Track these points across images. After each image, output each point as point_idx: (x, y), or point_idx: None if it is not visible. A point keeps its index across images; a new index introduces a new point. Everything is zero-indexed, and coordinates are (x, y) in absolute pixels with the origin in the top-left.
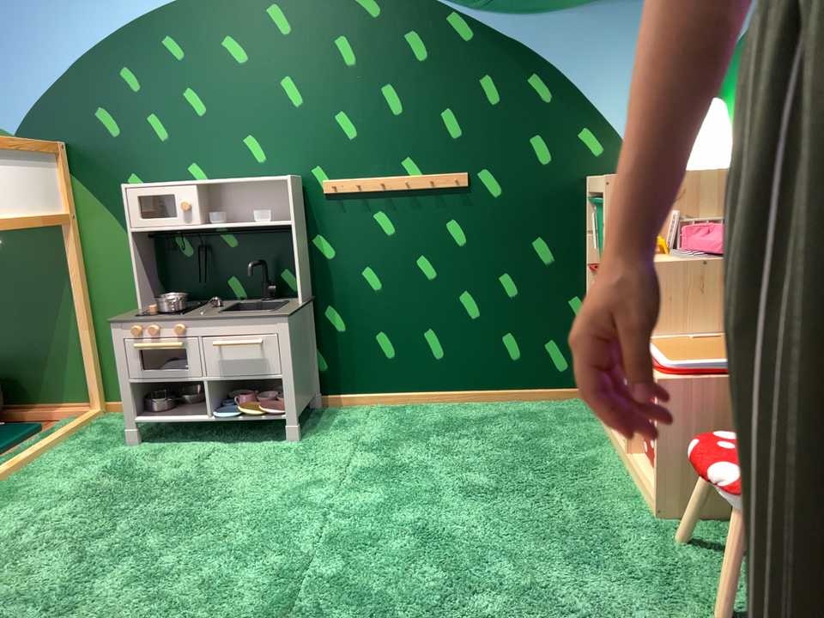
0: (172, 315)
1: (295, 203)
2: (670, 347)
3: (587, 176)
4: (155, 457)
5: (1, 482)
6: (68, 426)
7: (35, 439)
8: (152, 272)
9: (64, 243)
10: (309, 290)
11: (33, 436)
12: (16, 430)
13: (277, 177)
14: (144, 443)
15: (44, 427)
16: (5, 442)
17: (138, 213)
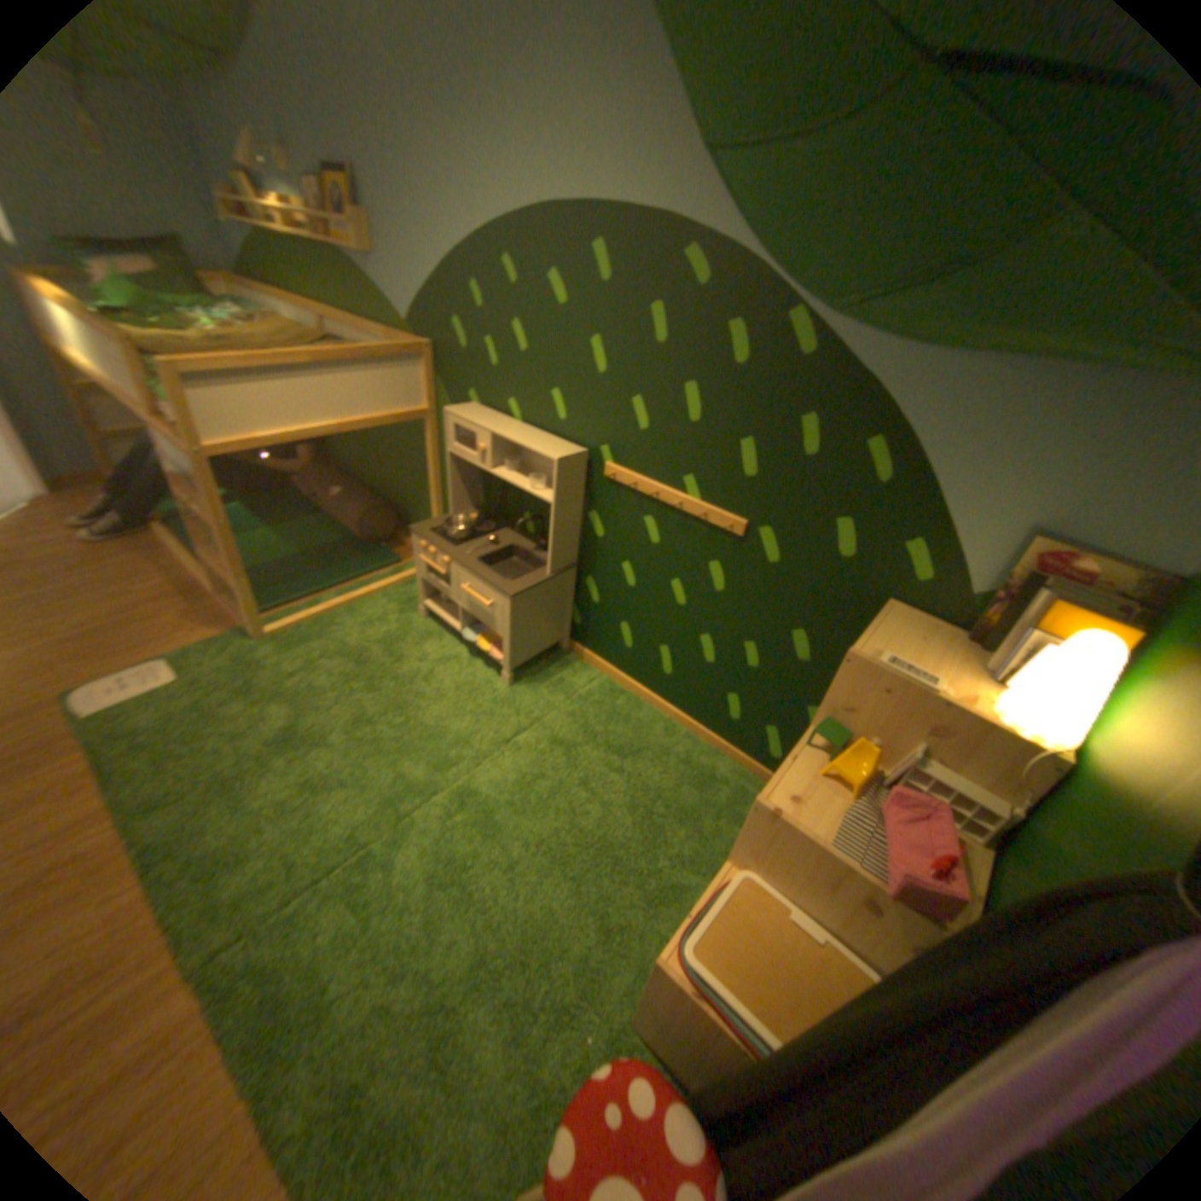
0: (453, 543)
1: (577, 478)
2: (740, 919)
3: (892, 600)
4: (422, 641)
5: (333, 613)
6: (408, 574)
7: (391, 572)
8: (478, 482)
9: (425, 434)
10: (578, 557)
11: (393, 568)
12: (386, 559)
13: (570, 444)
14: (430, 621)
15: (408, 560)
16: (372, 568)
17: (453, 440)
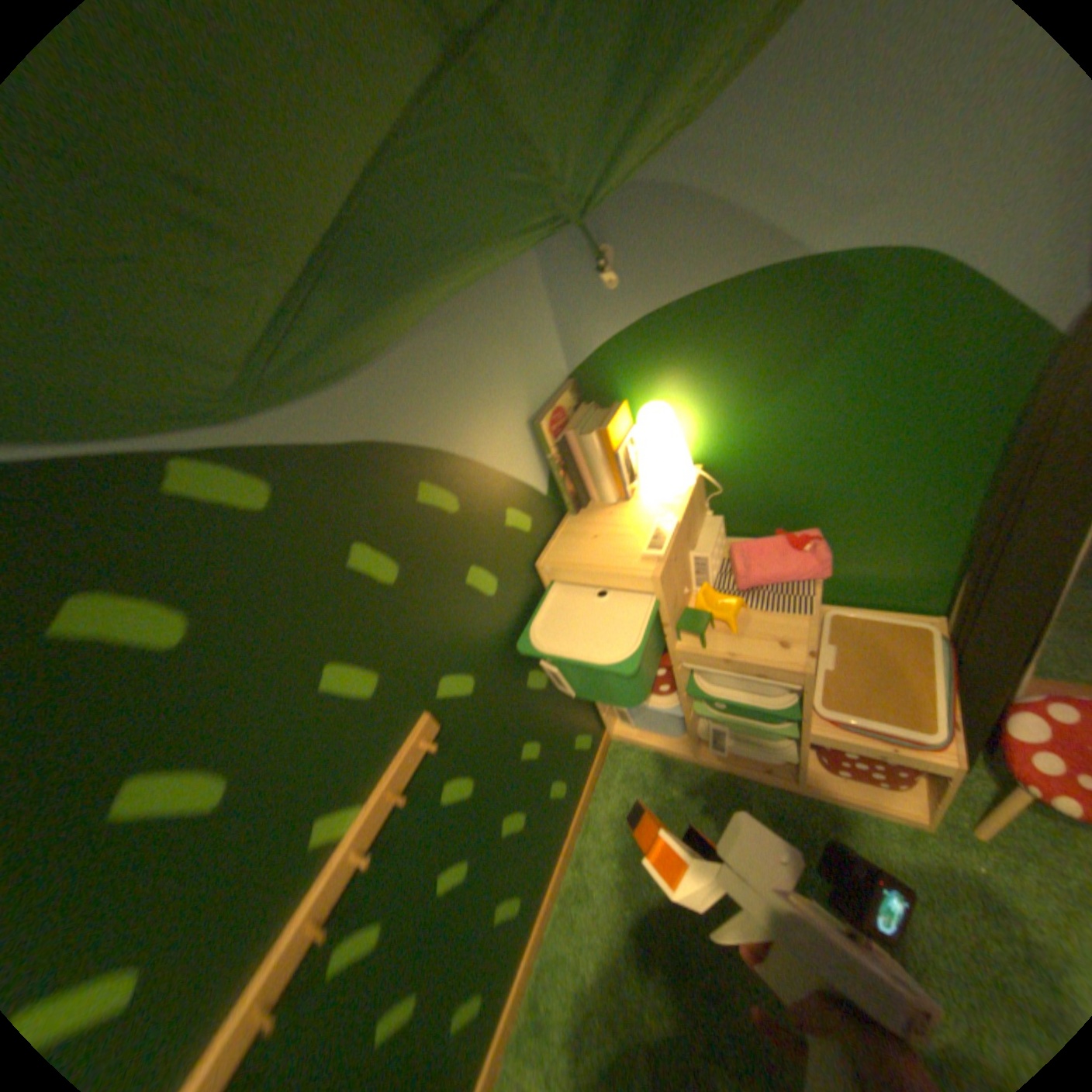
0: None
1: None
2: (862, 704)
3: (535, 560)
4: None
5: None
6: None
7: None
8: None
9: None
10: None
11: None
12: None
13: None
14: None
15: None
16: None
17: None
